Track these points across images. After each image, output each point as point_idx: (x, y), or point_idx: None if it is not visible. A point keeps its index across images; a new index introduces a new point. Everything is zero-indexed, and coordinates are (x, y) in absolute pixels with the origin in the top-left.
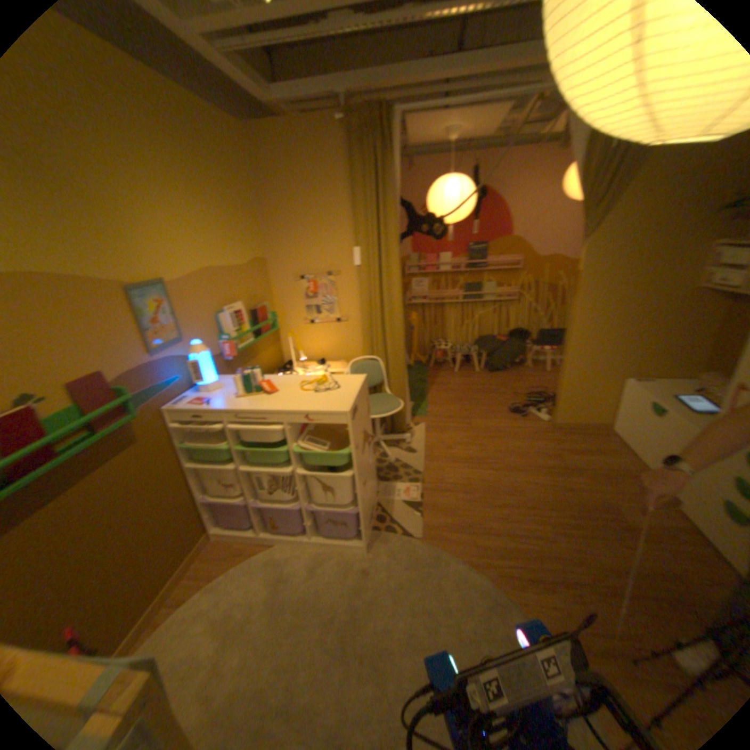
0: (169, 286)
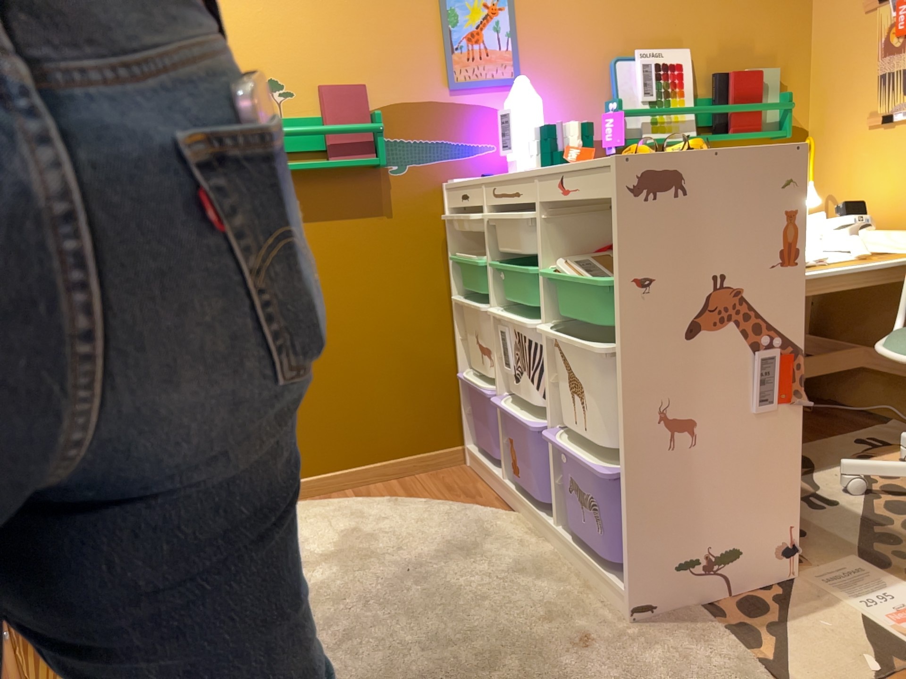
0: None
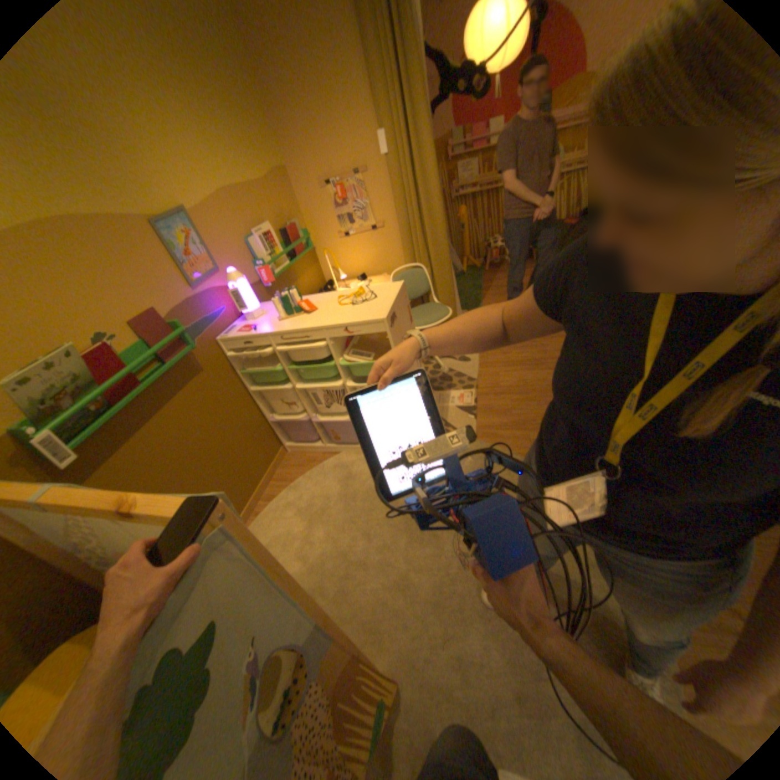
0: (188, 213)
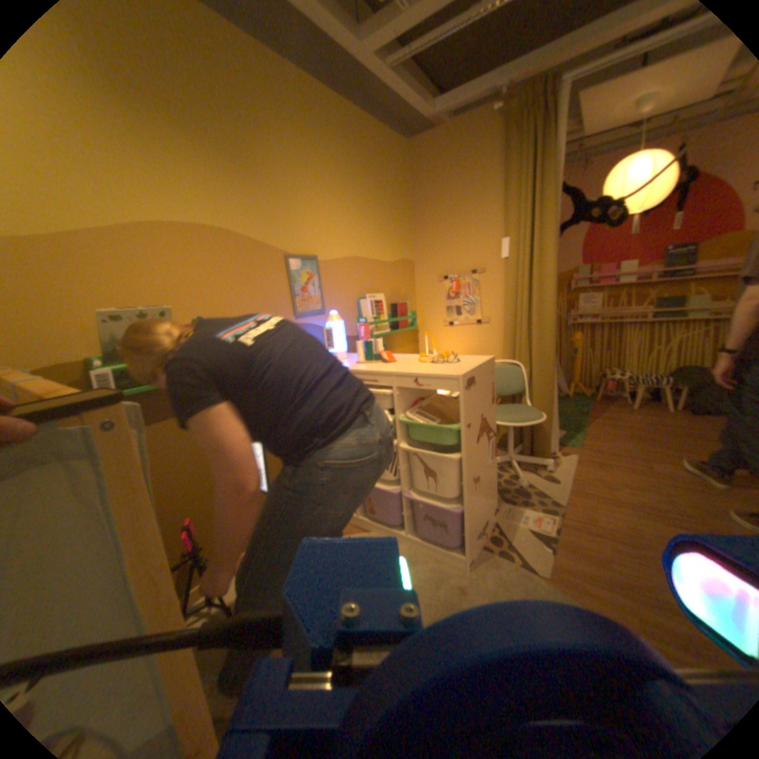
0: (319, 263)
